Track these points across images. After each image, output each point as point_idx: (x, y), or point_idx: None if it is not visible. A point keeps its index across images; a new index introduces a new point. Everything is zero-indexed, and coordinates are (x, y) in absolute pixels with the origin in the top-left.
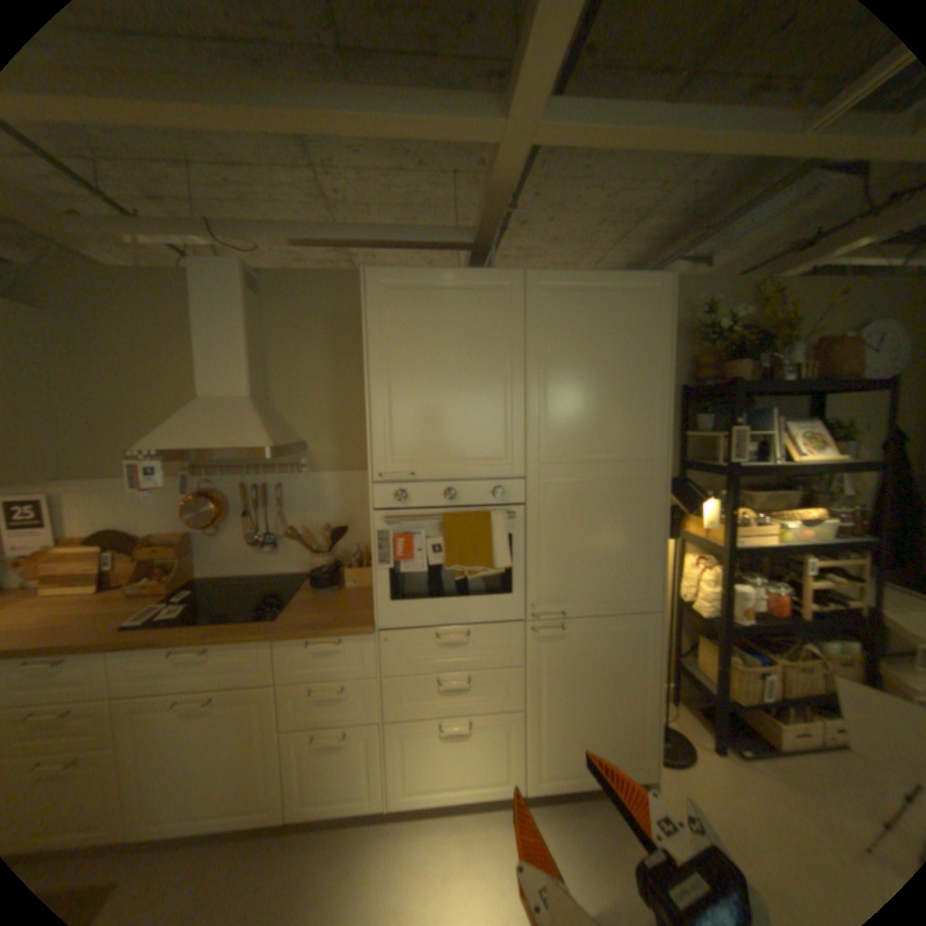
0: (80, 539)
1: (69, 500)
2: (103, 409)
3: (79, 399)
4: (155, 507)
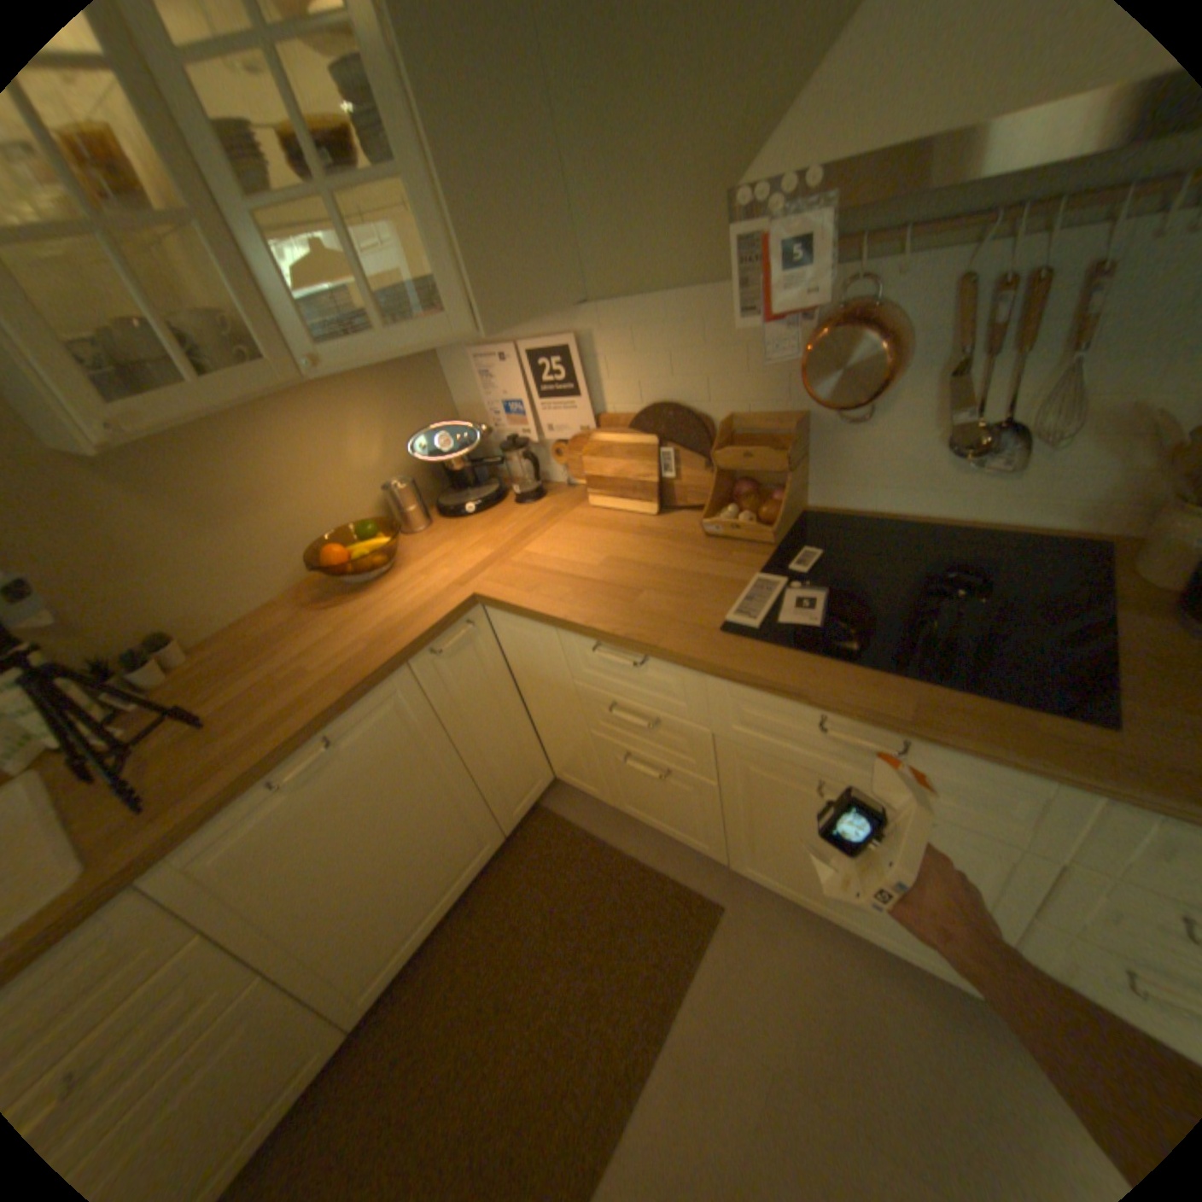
0: (623, 415)
1: (600, 342)
2: (634, 97)
3: (590, 83)
4: (740, 351)
